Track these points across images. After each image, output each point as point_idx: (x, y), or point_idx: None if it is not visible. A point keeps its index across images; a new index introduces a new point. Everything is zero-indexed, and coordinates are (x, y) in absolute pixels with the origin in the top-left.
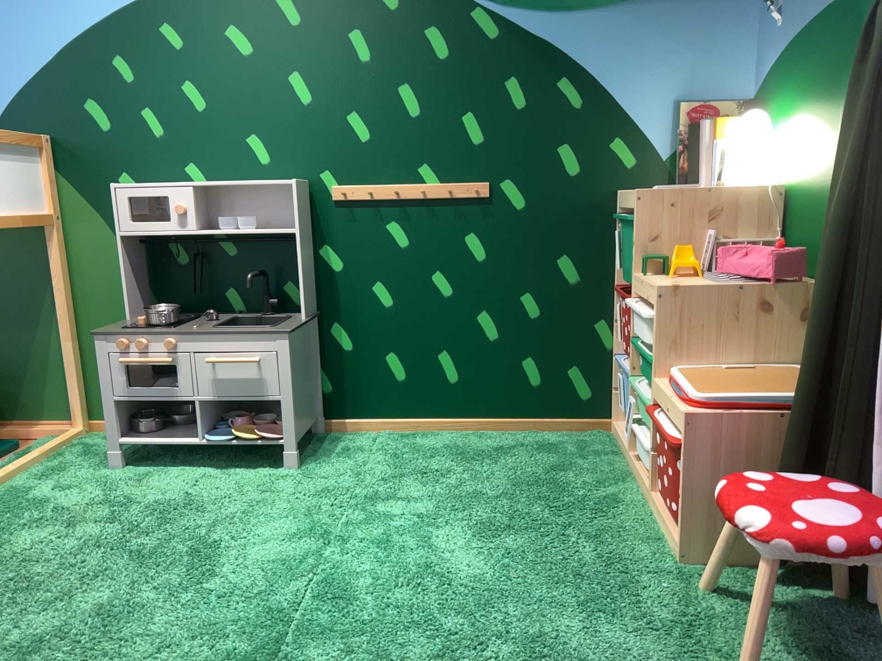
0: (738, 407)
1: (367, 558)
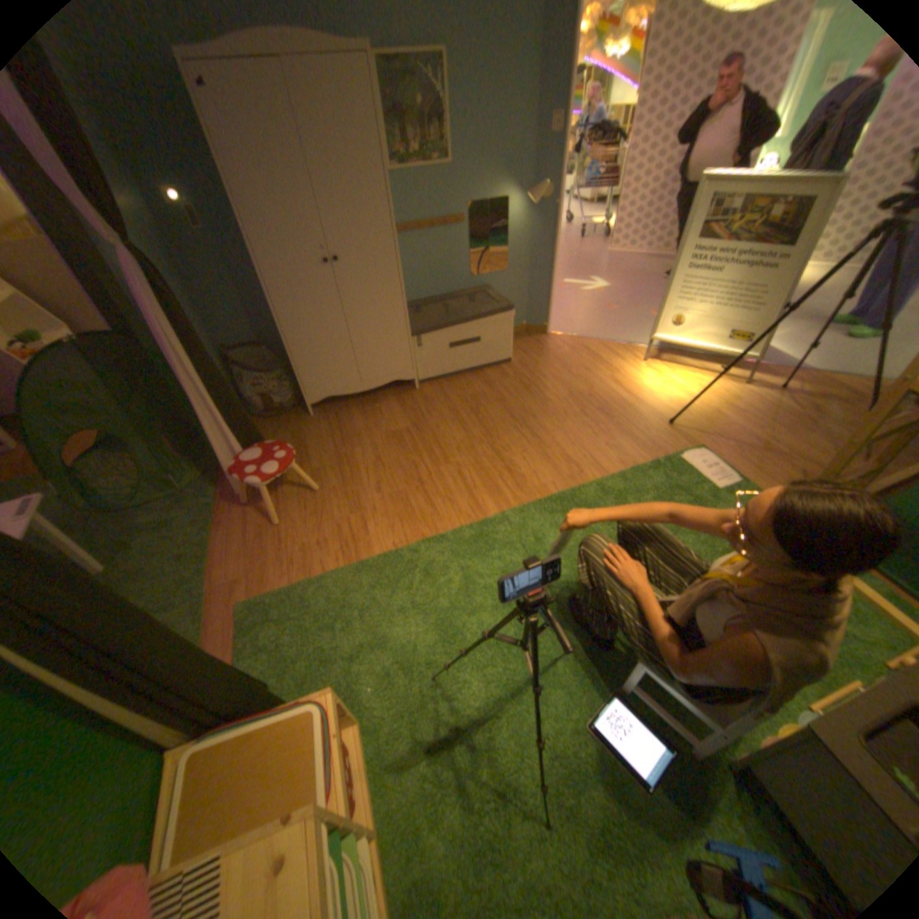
0: (282, 713)
1: (548, 647)
